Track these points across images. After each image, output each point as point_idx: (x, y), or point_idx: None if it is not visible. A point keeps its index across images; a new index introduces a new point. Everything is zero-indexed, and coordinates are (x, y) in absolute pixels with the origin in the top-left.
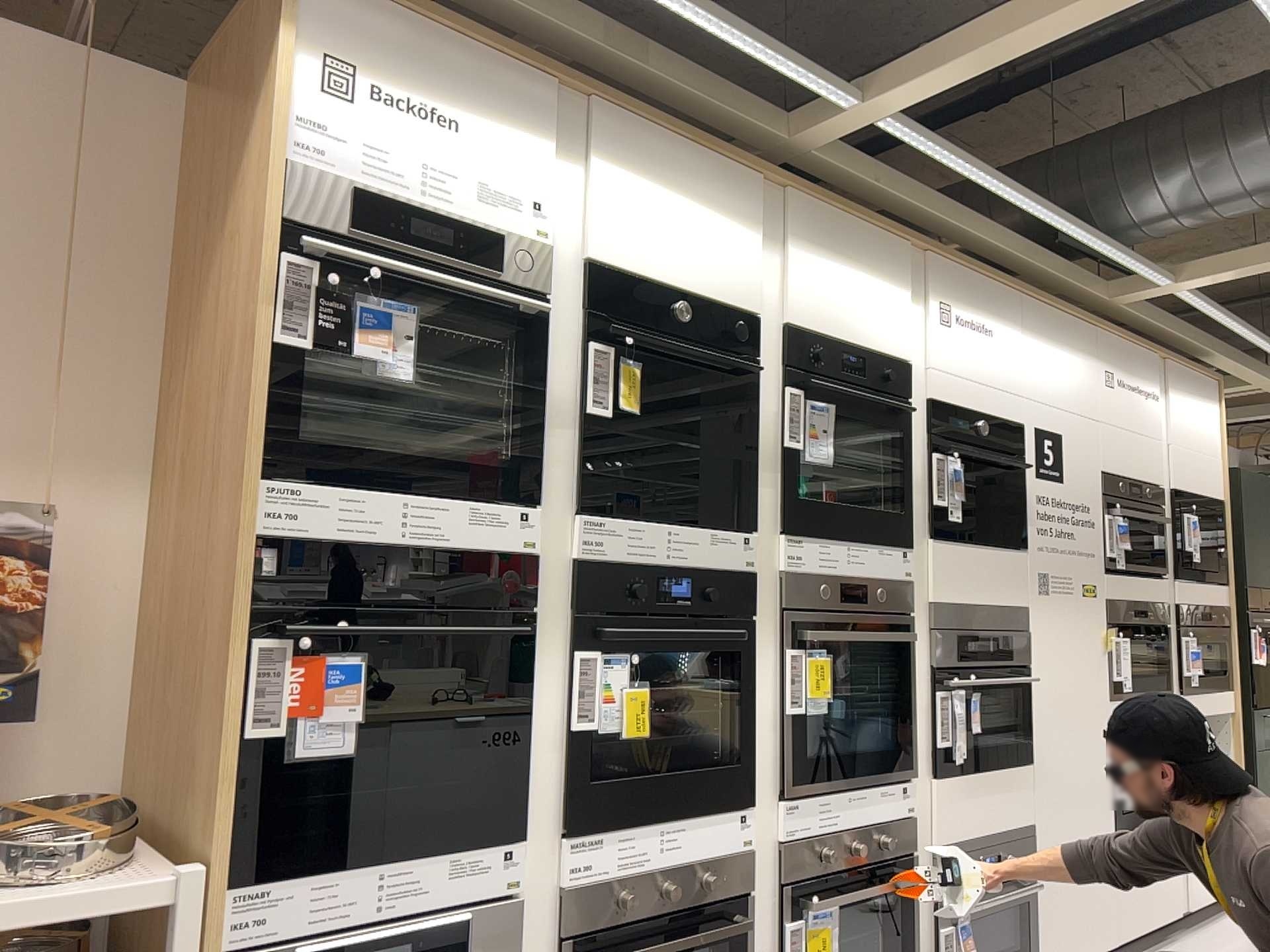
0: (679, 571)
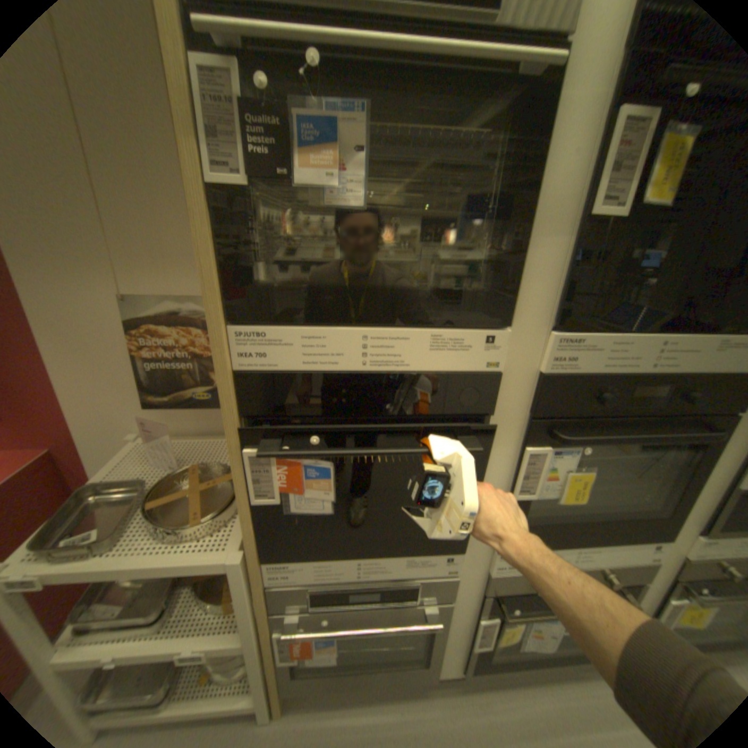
0: (665, 380)
